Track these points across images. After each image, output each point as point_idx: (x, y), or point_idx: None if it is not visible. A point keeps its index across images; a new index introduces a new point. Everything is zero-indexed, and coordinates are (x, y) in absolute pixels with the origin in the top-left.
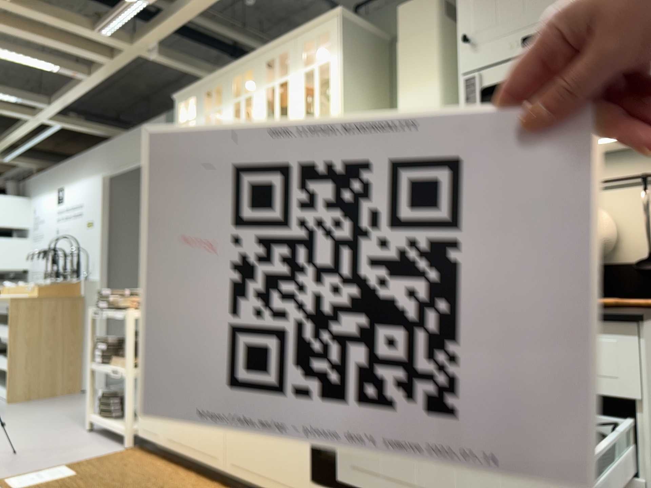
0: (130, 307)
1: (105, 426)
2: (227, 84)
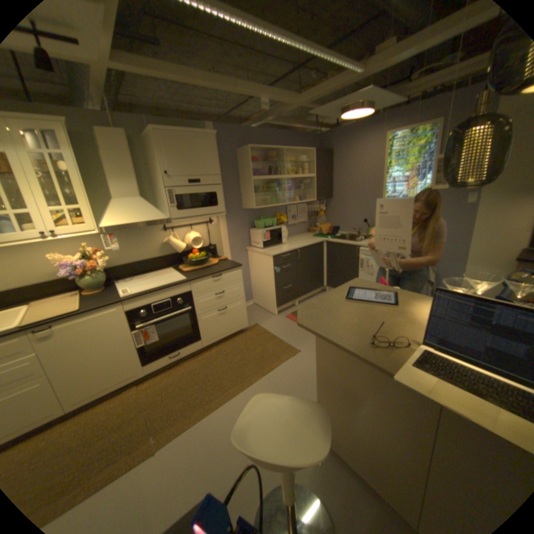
0: None
1: None
2: None
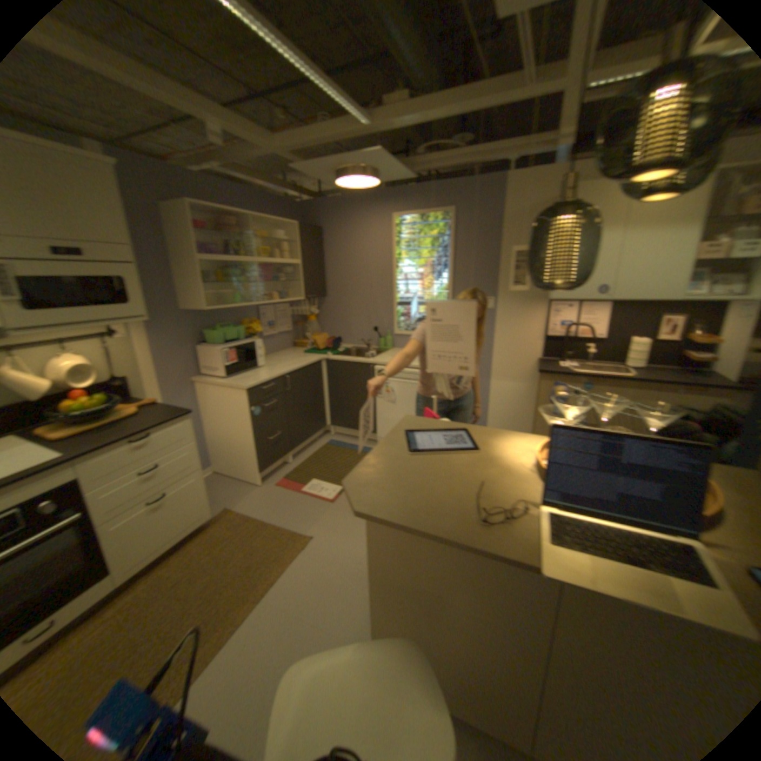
0: None
1: None
2: None
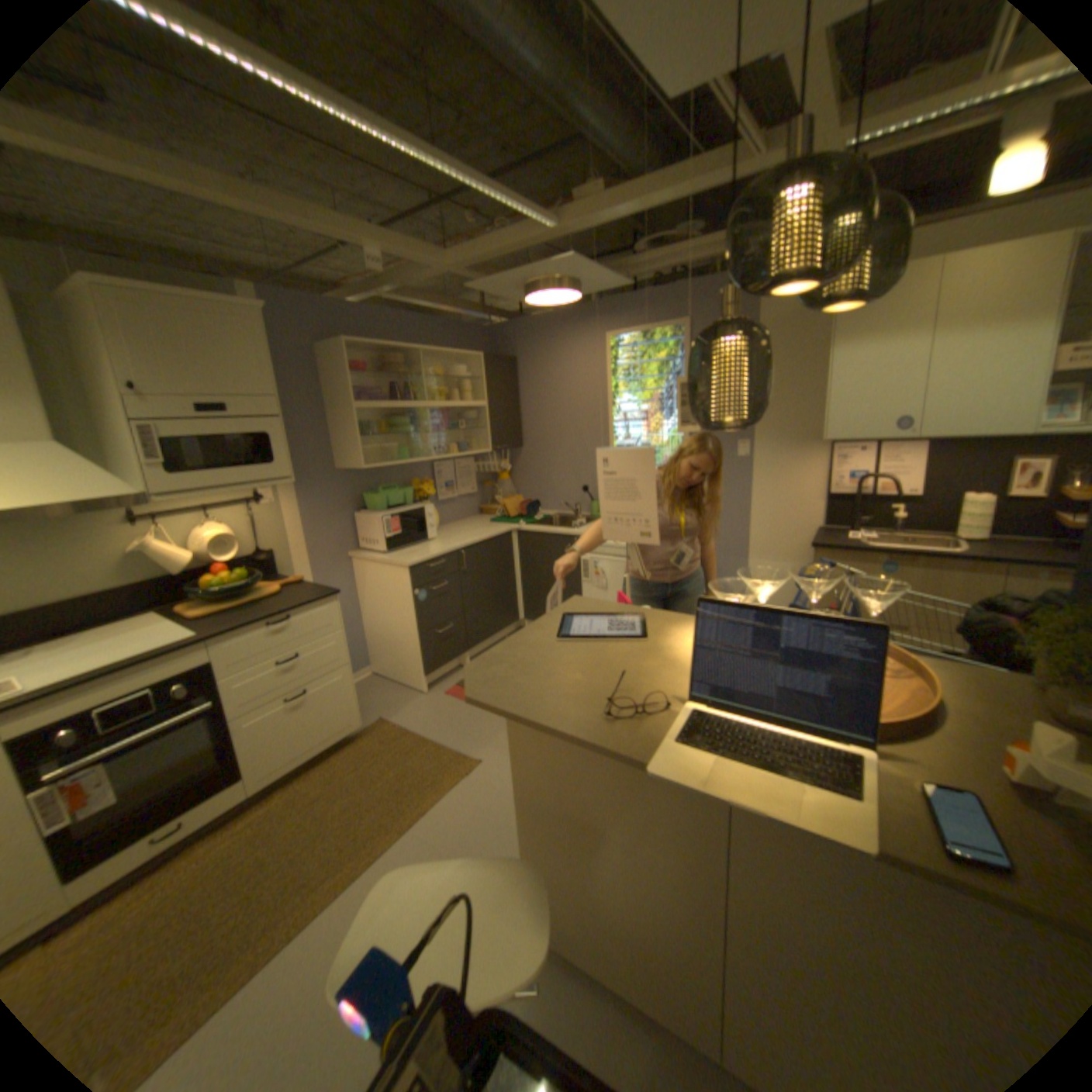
0: None
1: None
2: None
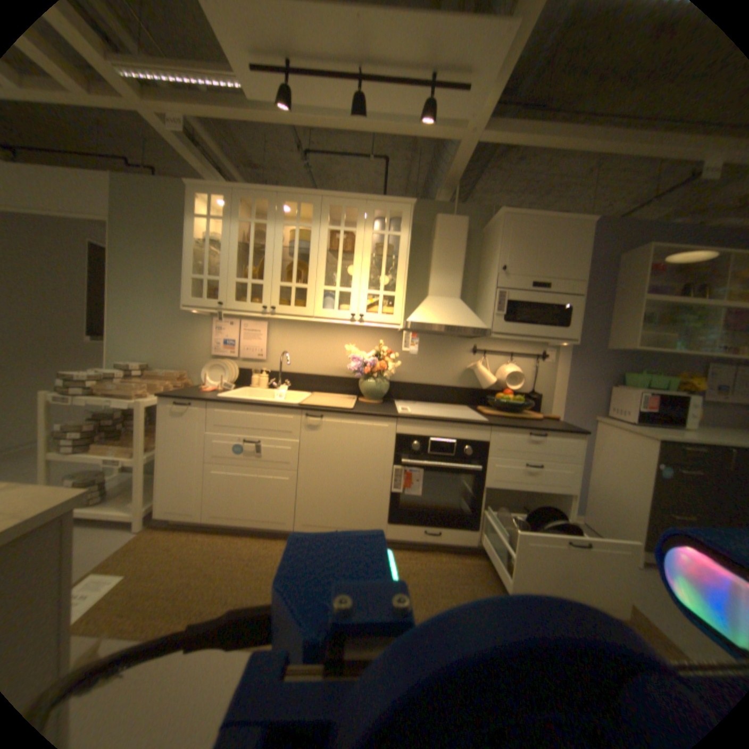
0: (129, 397)
1: (86, 517)
2: (275, 204)
